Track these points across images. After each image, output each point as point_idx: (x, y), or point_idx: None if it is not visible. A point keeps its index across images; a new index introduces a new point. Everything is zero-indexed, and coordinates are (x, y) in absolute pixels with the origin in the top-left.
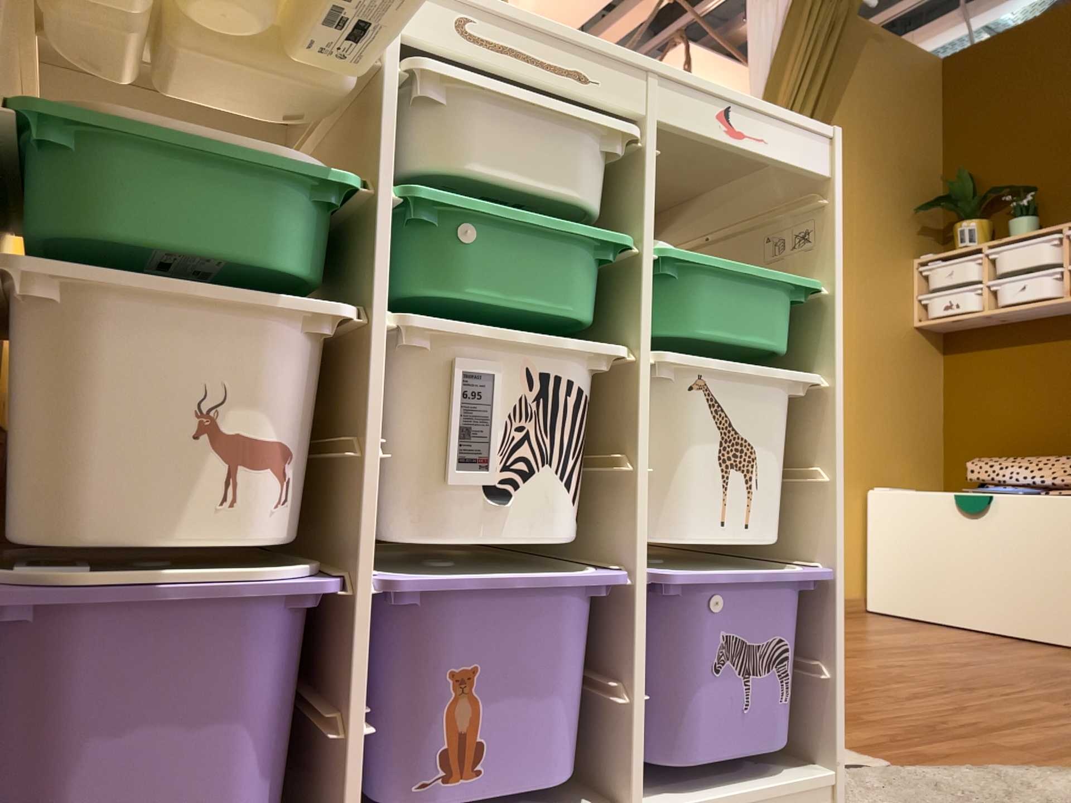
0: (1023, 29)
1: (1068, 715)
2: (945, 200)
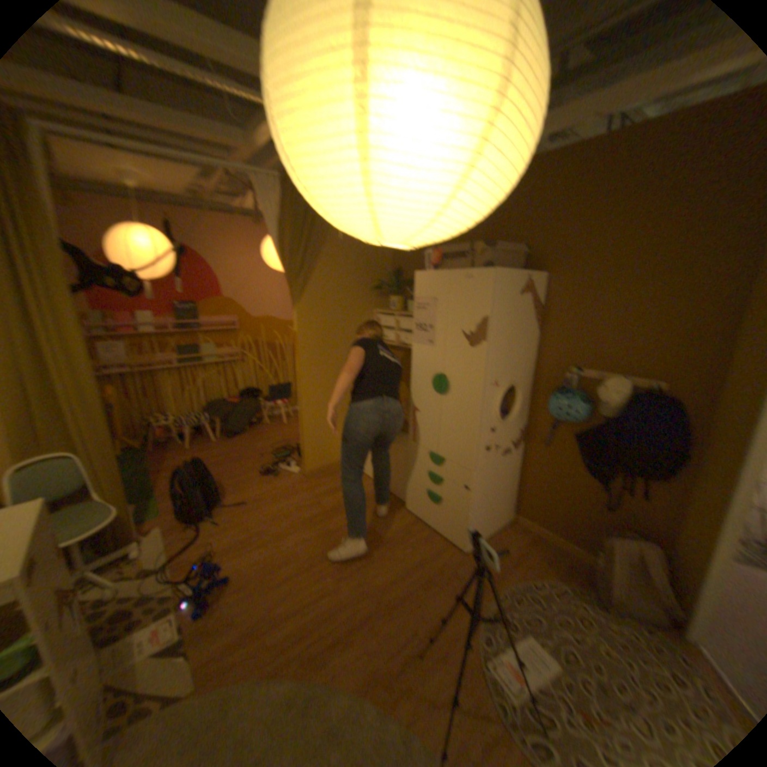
0: None
1: (327, 603)
2: (388, 286)
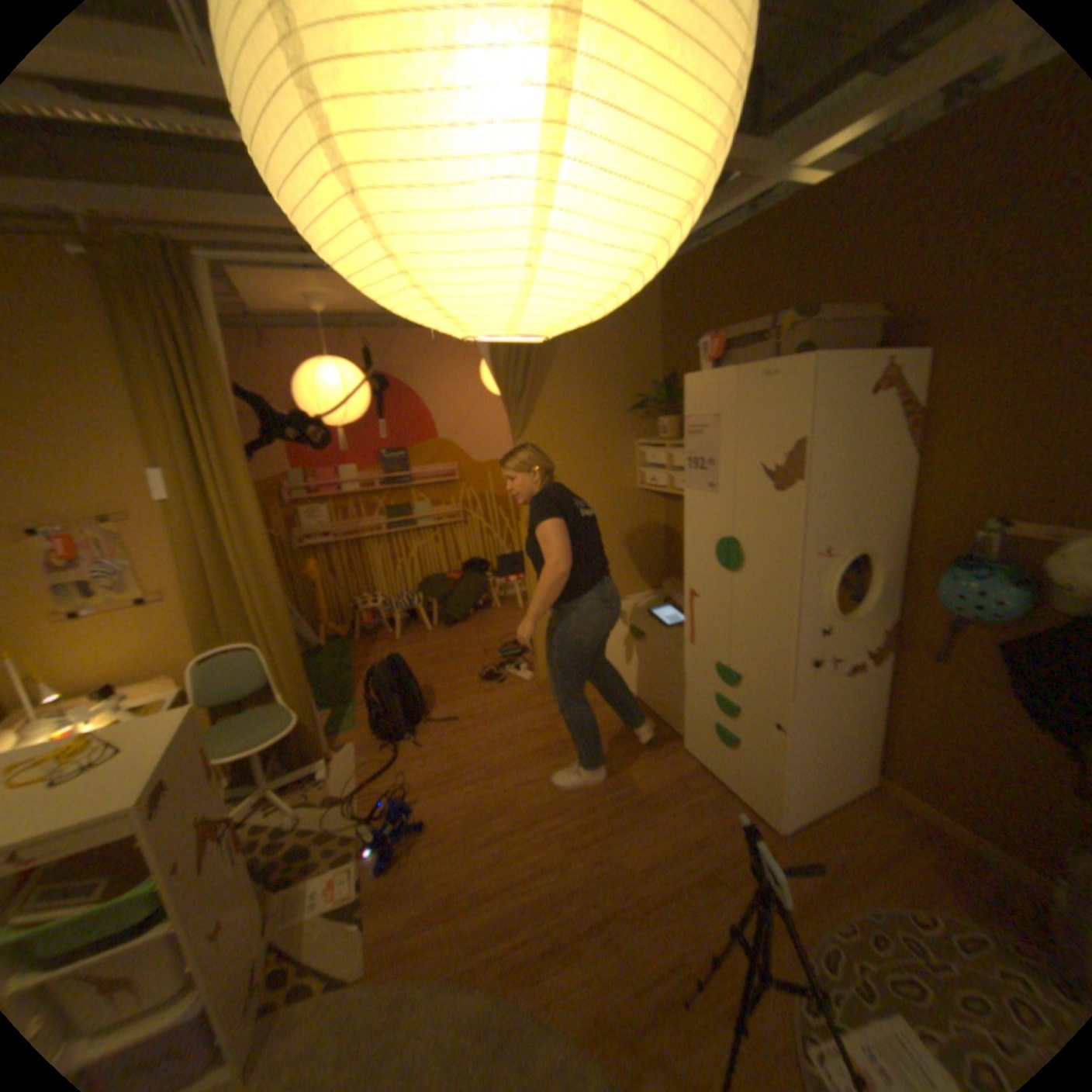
0: (709, 245)
1: (548, 881)
2: (653, 401)
